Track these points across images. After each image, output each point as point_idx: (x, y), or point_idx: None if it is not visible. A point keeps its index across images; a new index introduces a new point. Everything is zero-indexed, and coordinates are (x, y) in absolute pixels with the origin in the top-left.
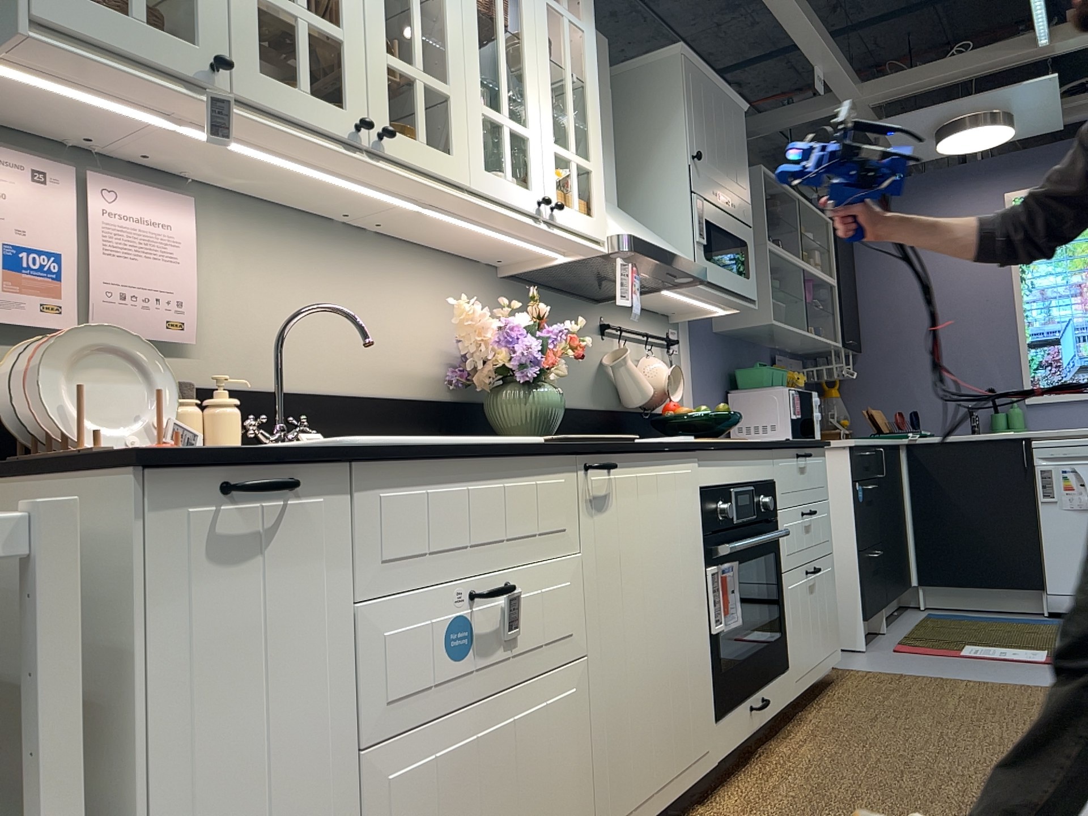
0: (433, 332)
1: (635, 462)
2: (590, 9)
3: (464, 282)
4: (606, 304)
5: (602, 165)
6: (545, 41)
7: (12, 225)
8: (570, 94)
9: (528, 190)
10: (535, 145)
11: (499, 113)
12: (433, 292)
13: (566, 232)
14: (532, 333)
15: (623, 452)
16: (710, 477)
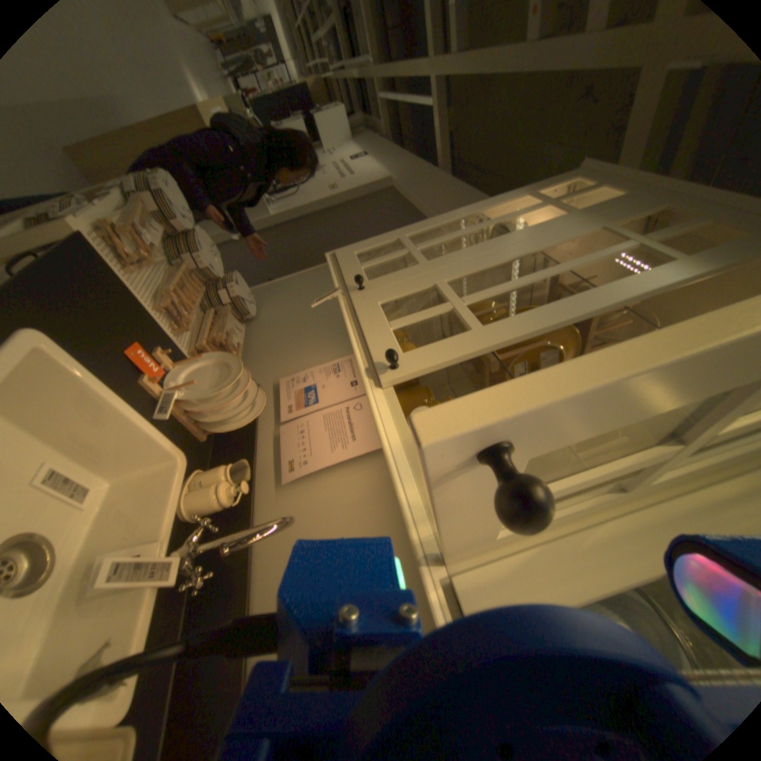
0: None
1: None
2: None
3: None
4: None
5: None
6: None
7: (327, 387)
8: None
9: None
10: None
11: None
12: None
13: None
14: None
15: None
16: None
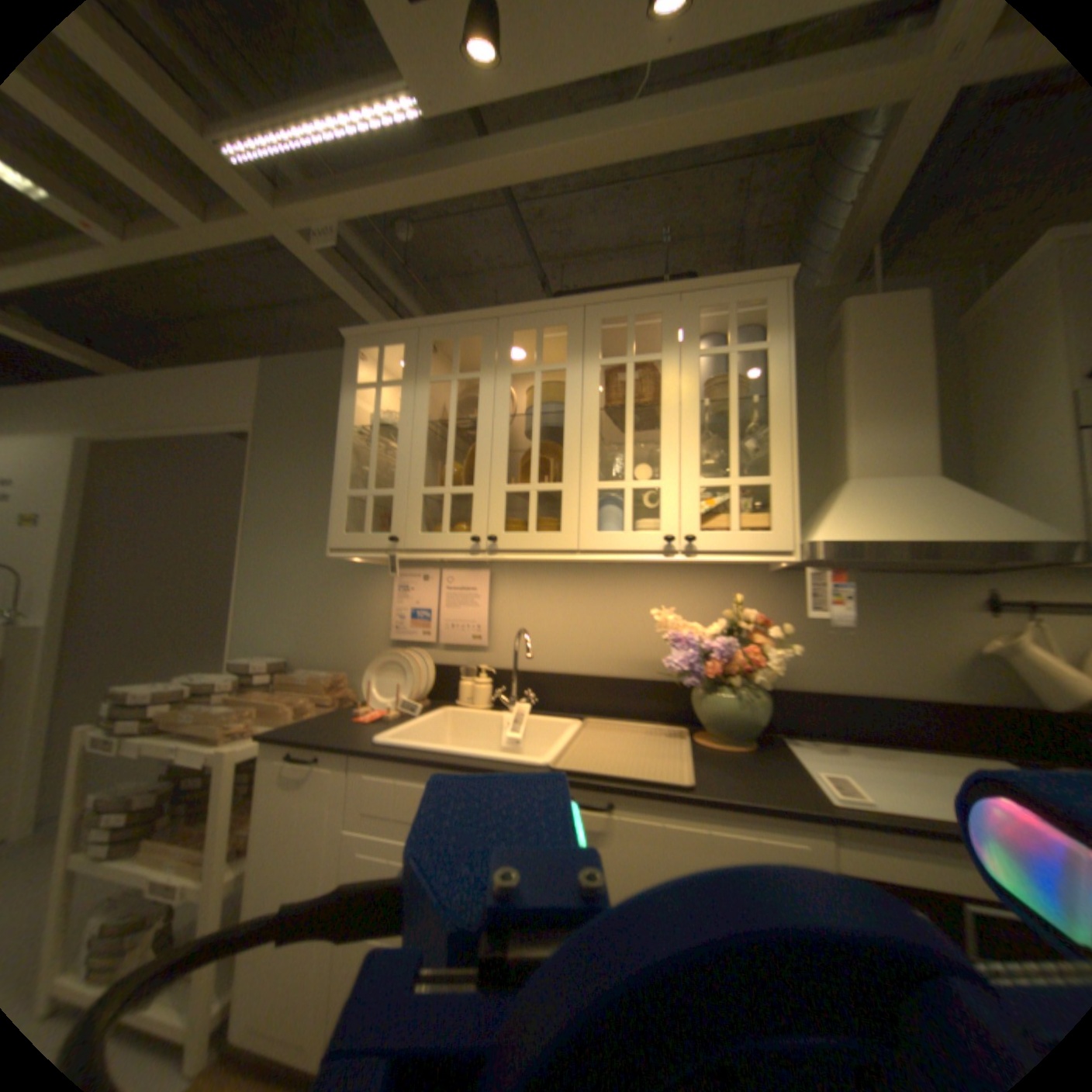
0: (656, 632)
1: (663, 810)
2: (781, 318)
3: (720, 583)
4: (997, 575)
5: (795, 470)
6: (692, 392)
7: (417, 600)
8: (733, 421)
9: (654, 533)
10: (668, 491)
11: (621, 481)
12: (679, 596)
13: (718, 556)
14: (736, 637)
15: (632, 796)
16: (878, 867)
